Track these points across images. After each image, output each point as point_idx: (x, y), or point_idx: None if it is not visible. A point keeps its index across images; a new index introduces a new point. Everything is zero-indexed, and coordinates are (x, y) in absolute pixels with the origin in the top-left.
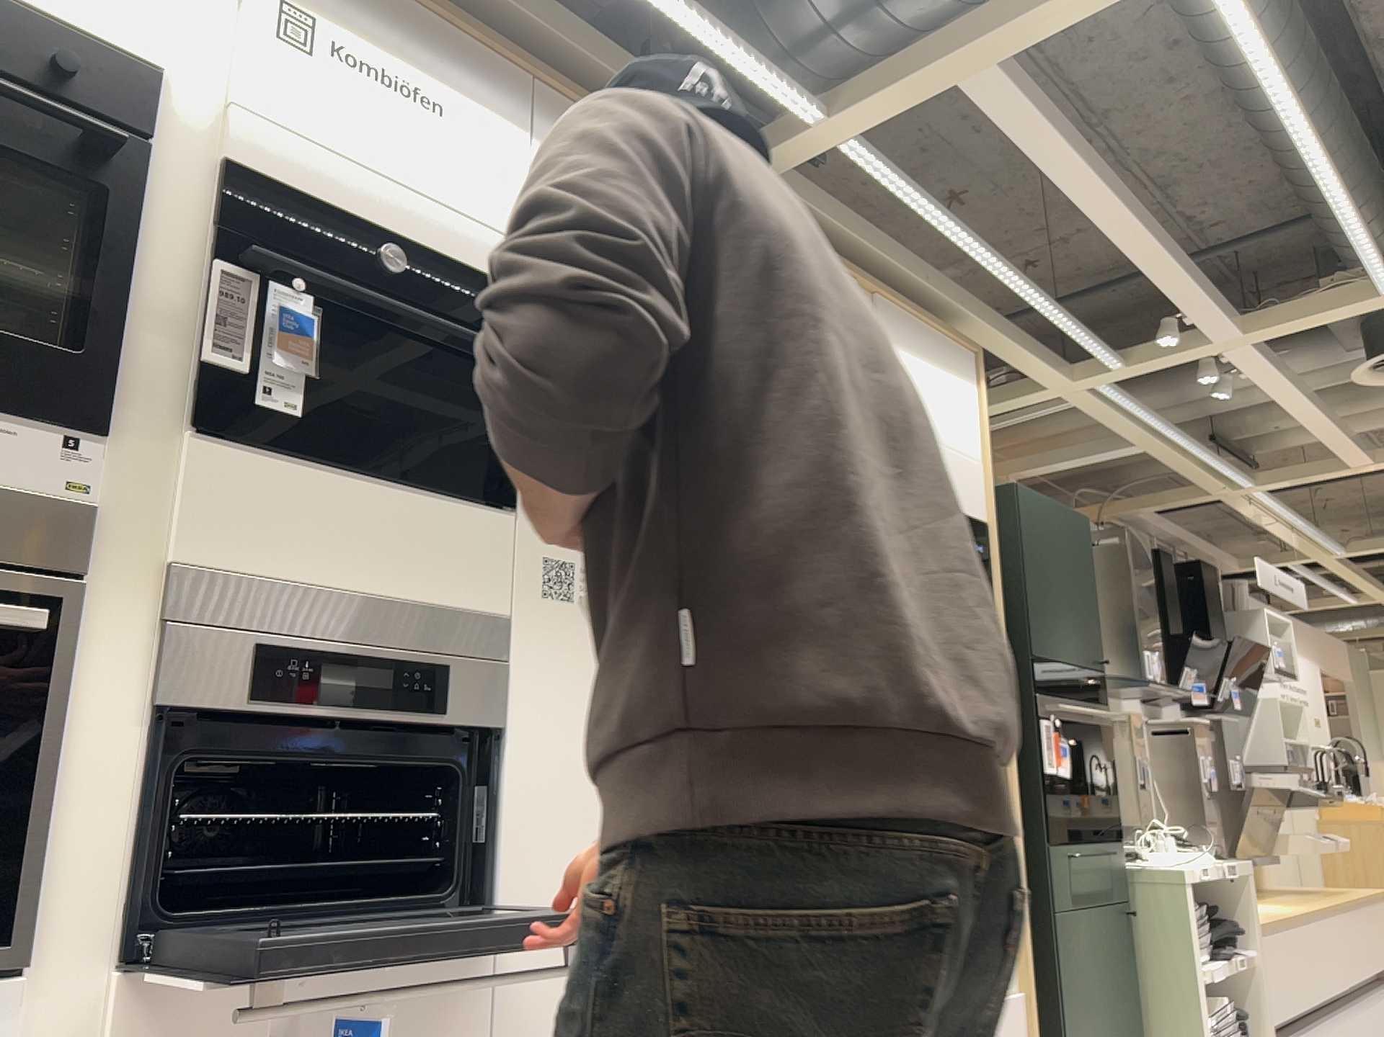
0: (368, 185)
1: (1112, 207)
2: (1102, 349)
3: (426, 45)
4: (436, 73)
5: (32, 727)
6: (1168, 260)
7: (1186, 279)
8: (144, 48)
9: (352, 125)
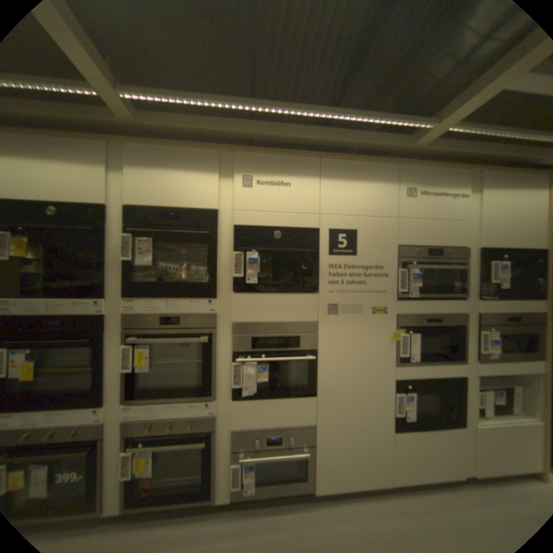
0: (269, 217)
1: None
2: None
3: (283, 166)
4: (286, 174)
5: (210, 358)
6: None
7: None
8: (211, 206)
9: (263, 202)
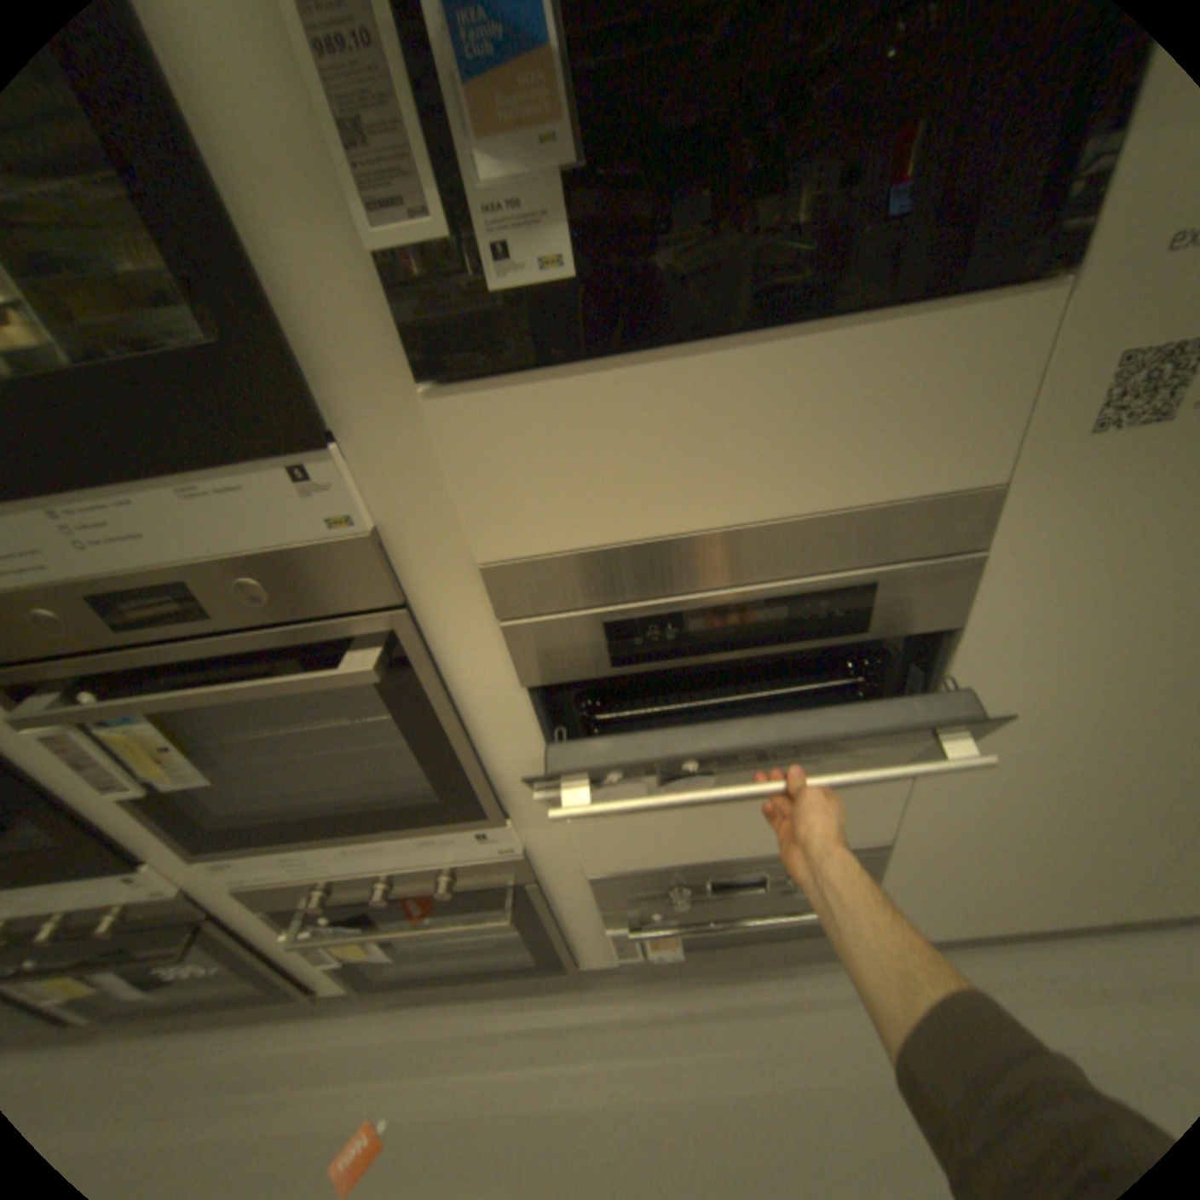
0: None
1: None
2: None
3: None
4: None
5: (432, 720)
6: None
7: None
8: None
9: None
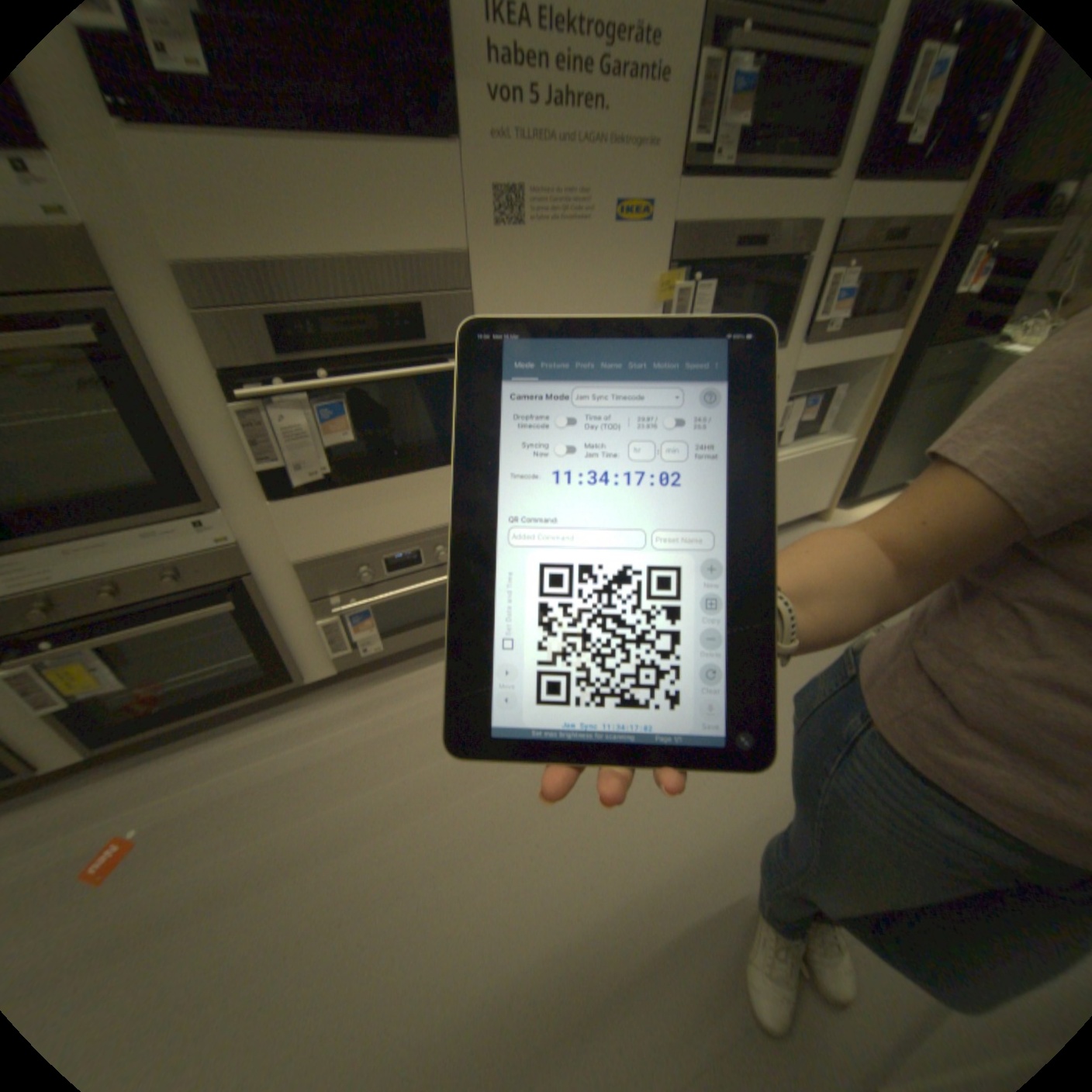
0: None
1: None
2: None
3: None
4: None
5: (142, 396)
6: None
7: None
8: None
9: None
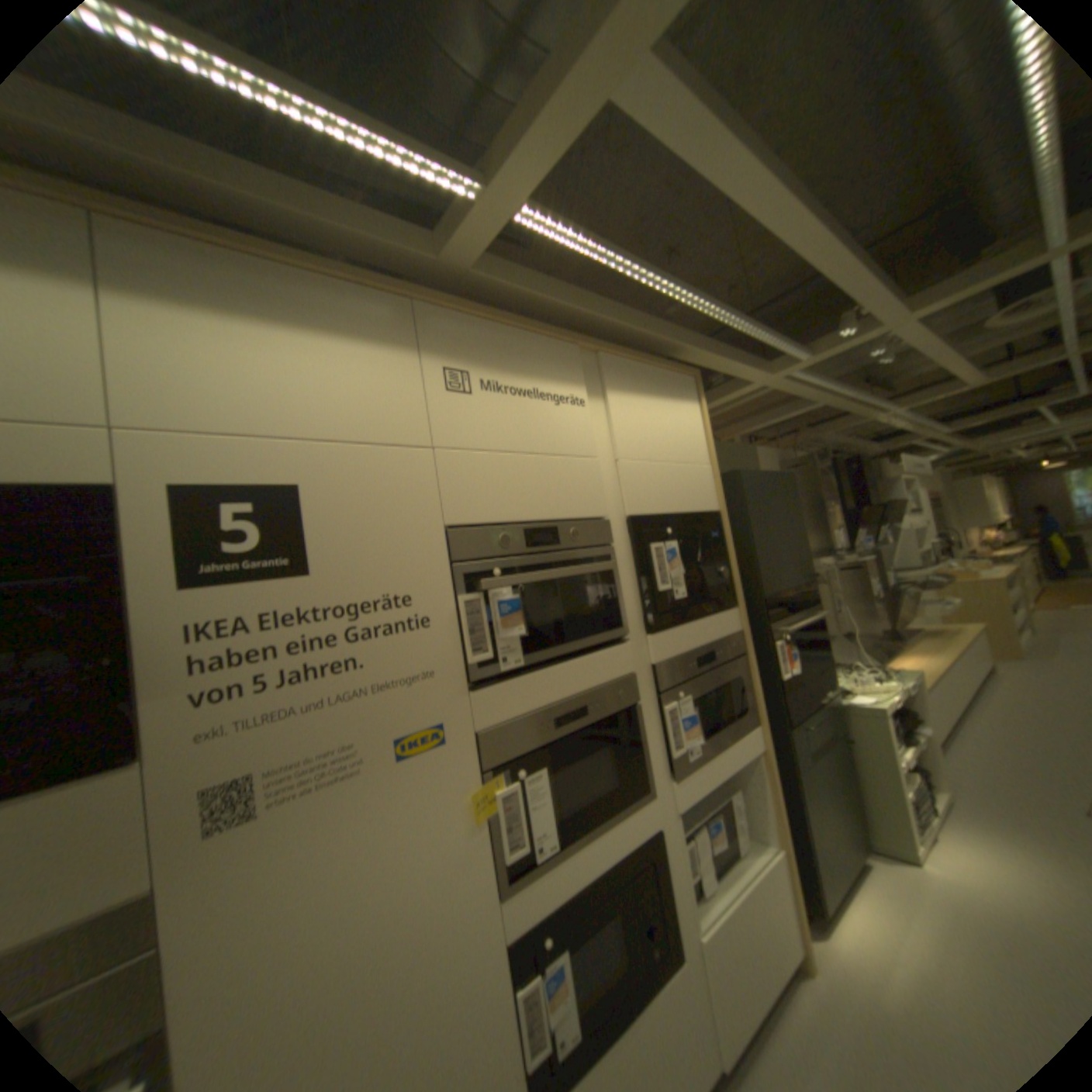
0: None
1: (805, 220)
2: (796, 348)
3: None
4: None
5: None
6: (858, 262)
7: (872, 276)
8: None
9: None
